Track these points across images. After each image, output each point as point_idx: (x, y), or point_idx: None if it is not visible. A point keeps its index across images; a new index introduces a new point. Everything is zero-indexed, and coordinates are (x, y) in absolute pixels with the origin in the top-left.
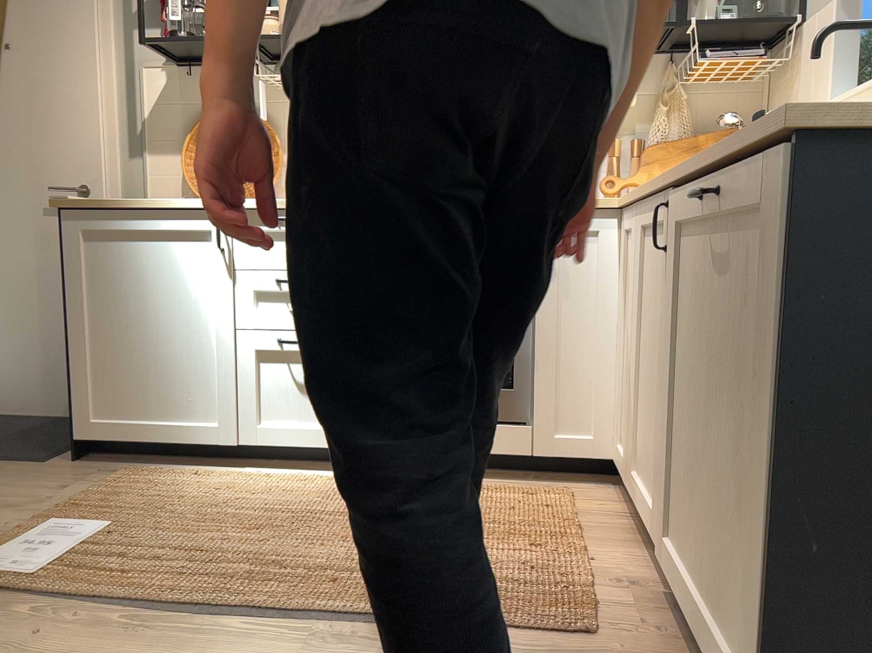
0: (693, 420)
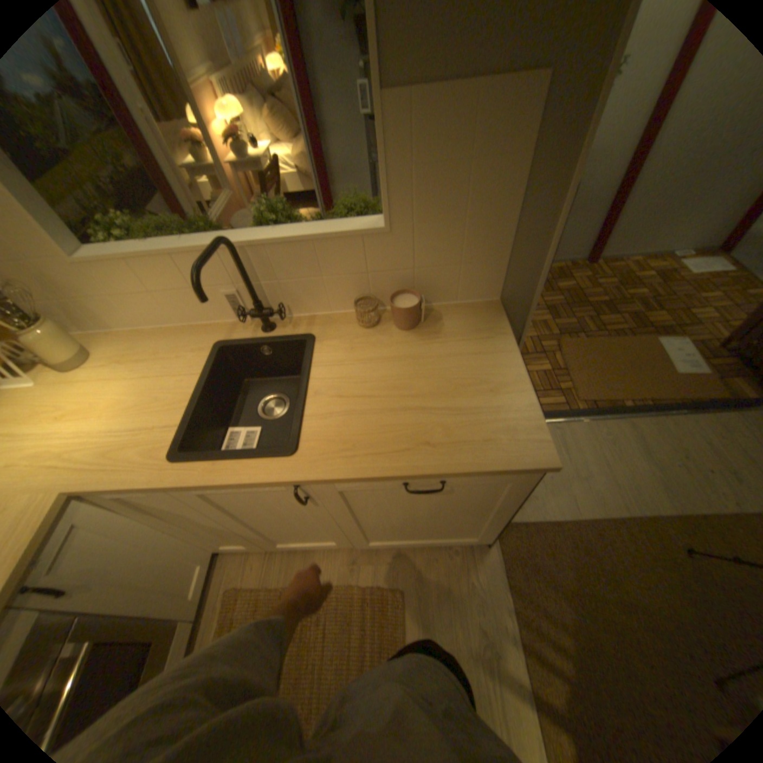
0: (379, 524)
